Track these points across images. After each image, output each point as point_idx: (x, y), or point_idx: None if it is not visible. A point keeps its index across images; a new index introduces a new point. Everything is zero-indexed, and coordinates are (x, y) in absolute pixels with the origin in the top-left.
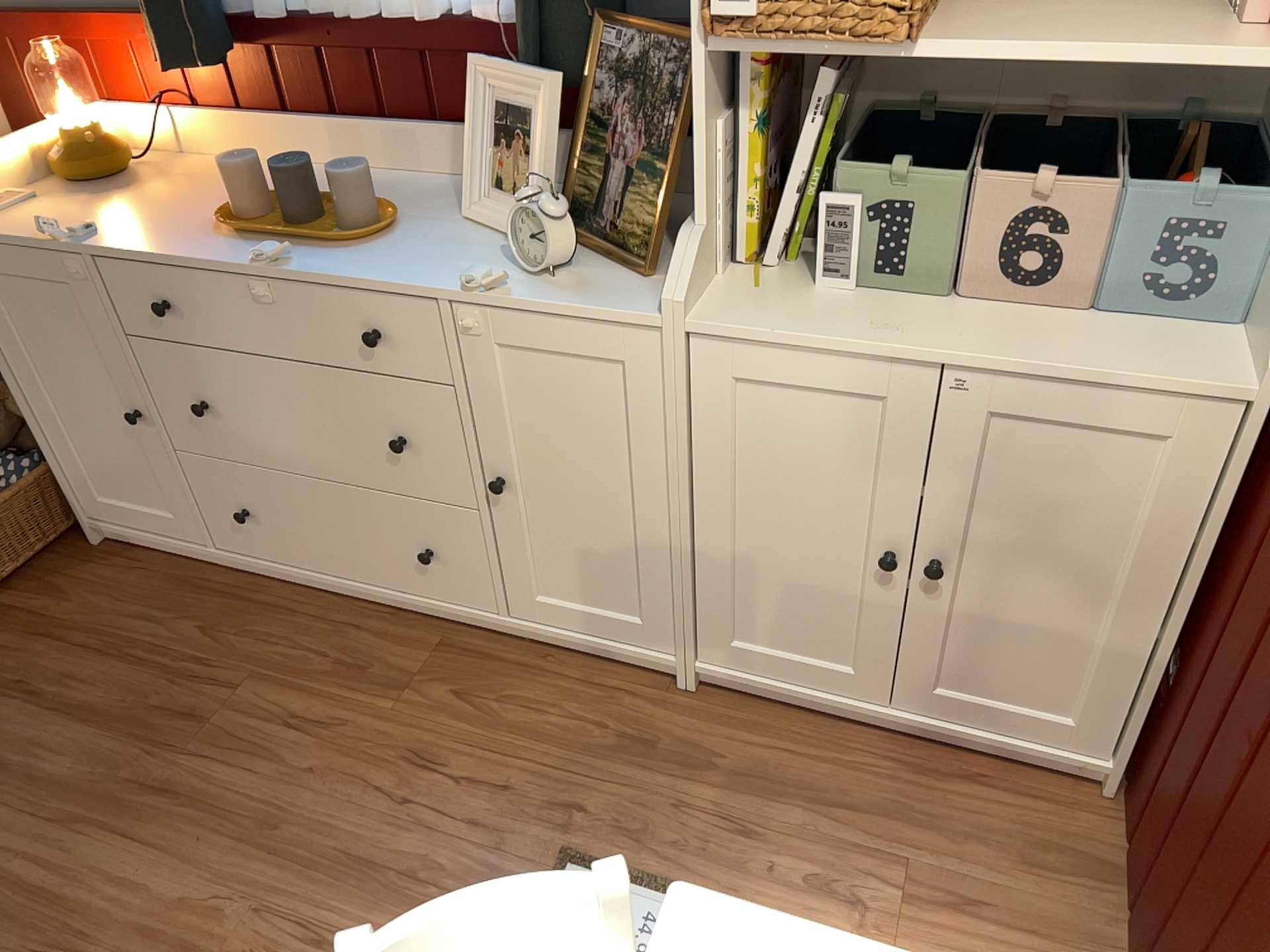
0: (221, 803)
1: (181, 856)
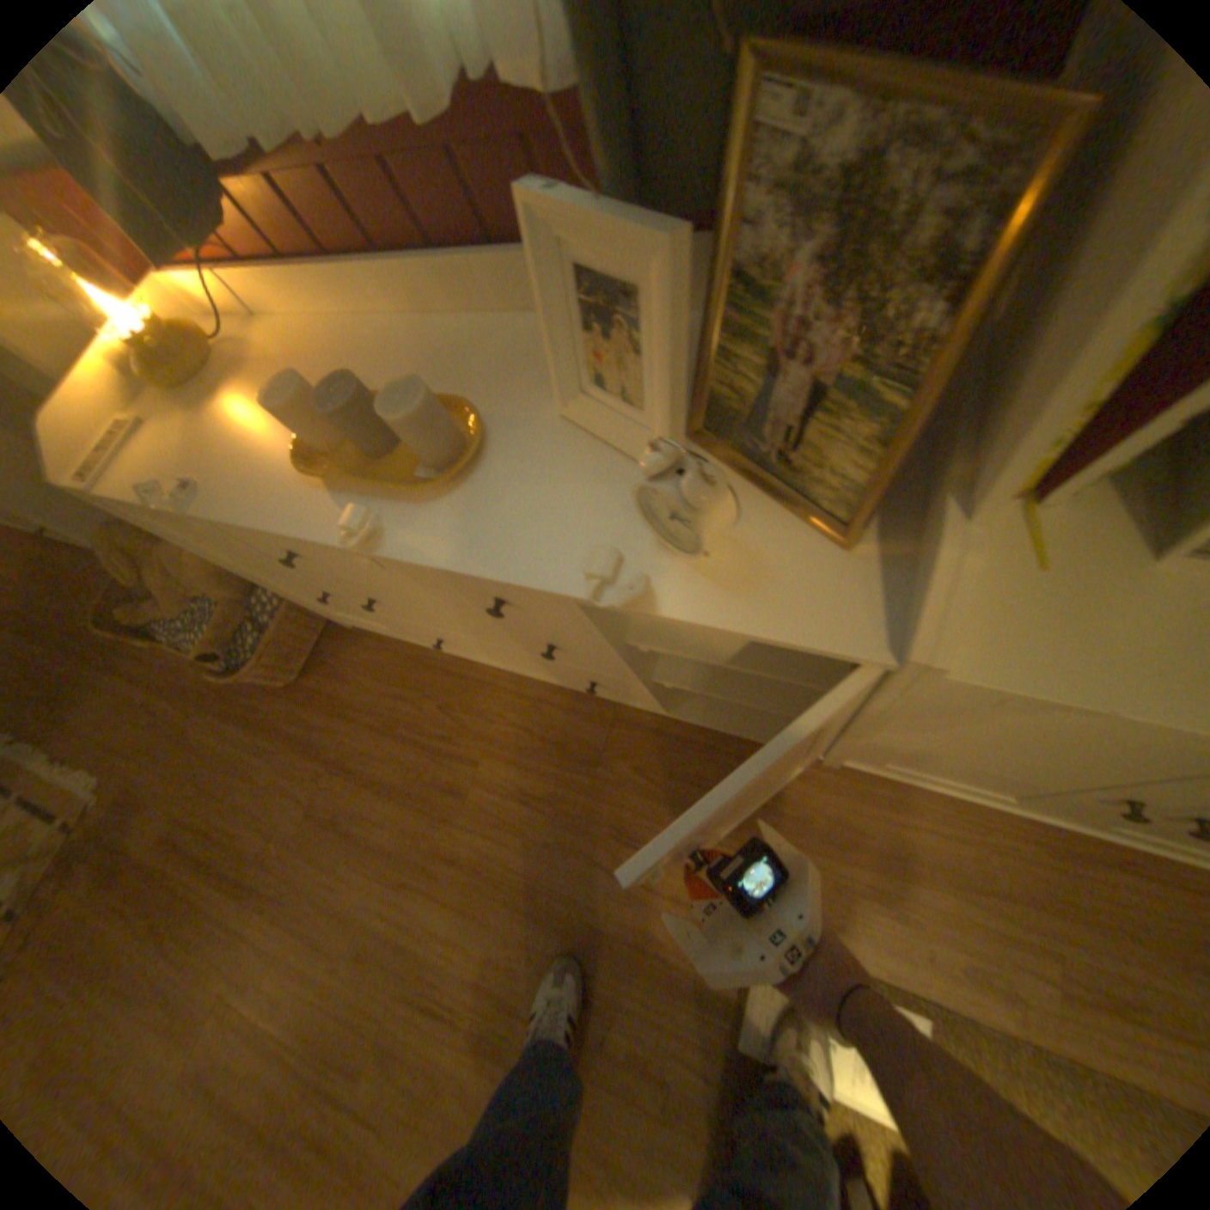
0: (485, 882)
1: (470, 930)
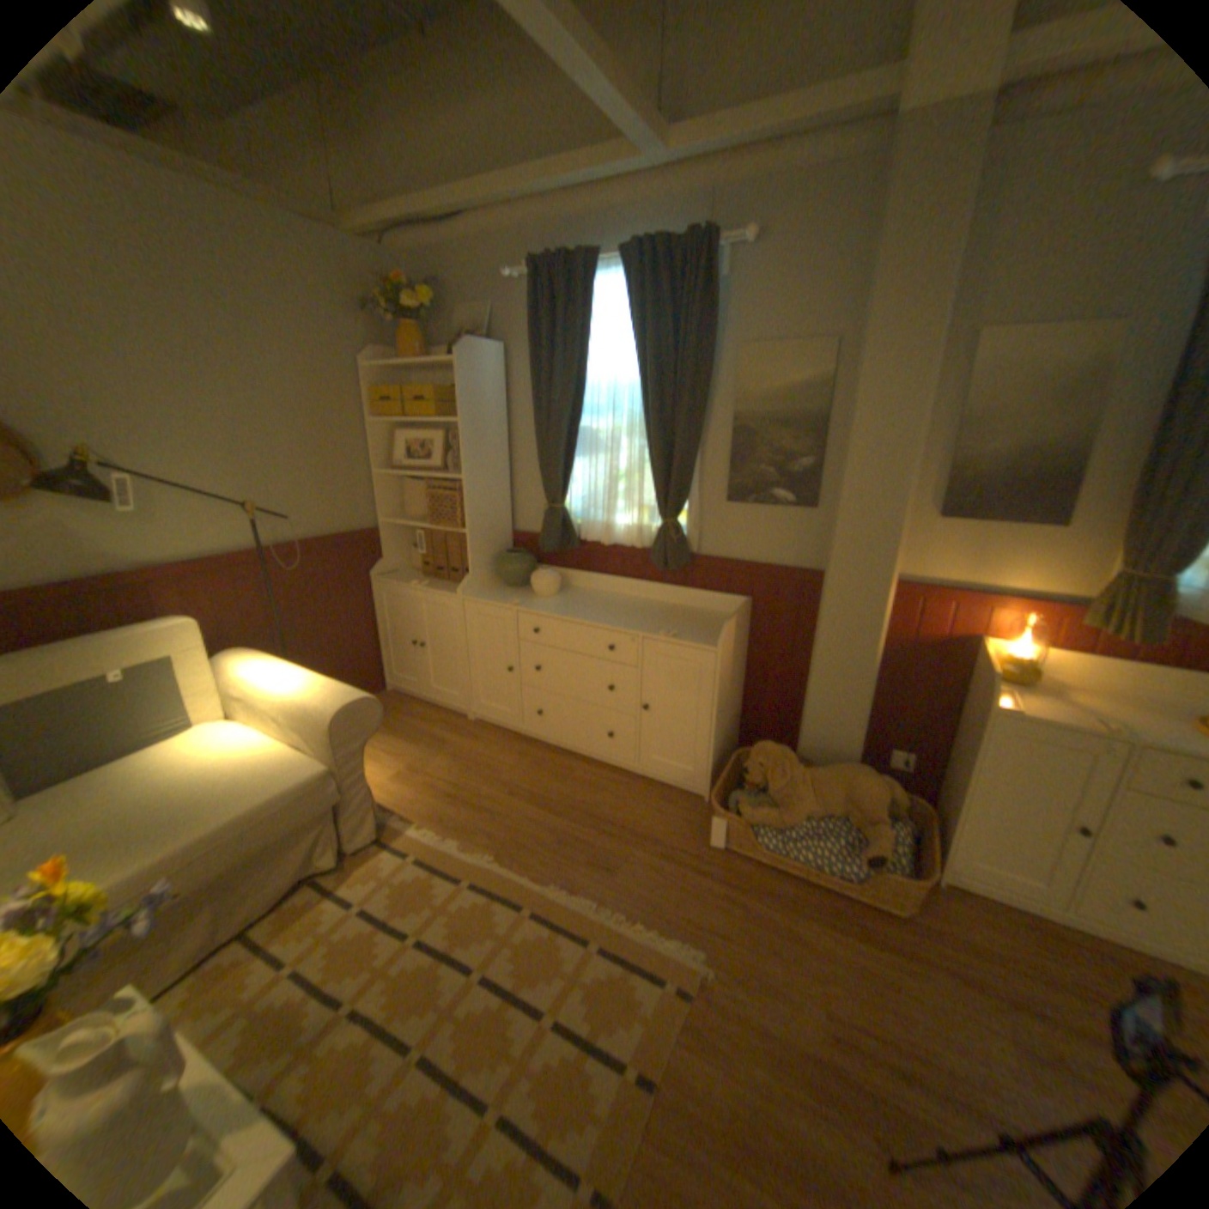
0: None
1: None
